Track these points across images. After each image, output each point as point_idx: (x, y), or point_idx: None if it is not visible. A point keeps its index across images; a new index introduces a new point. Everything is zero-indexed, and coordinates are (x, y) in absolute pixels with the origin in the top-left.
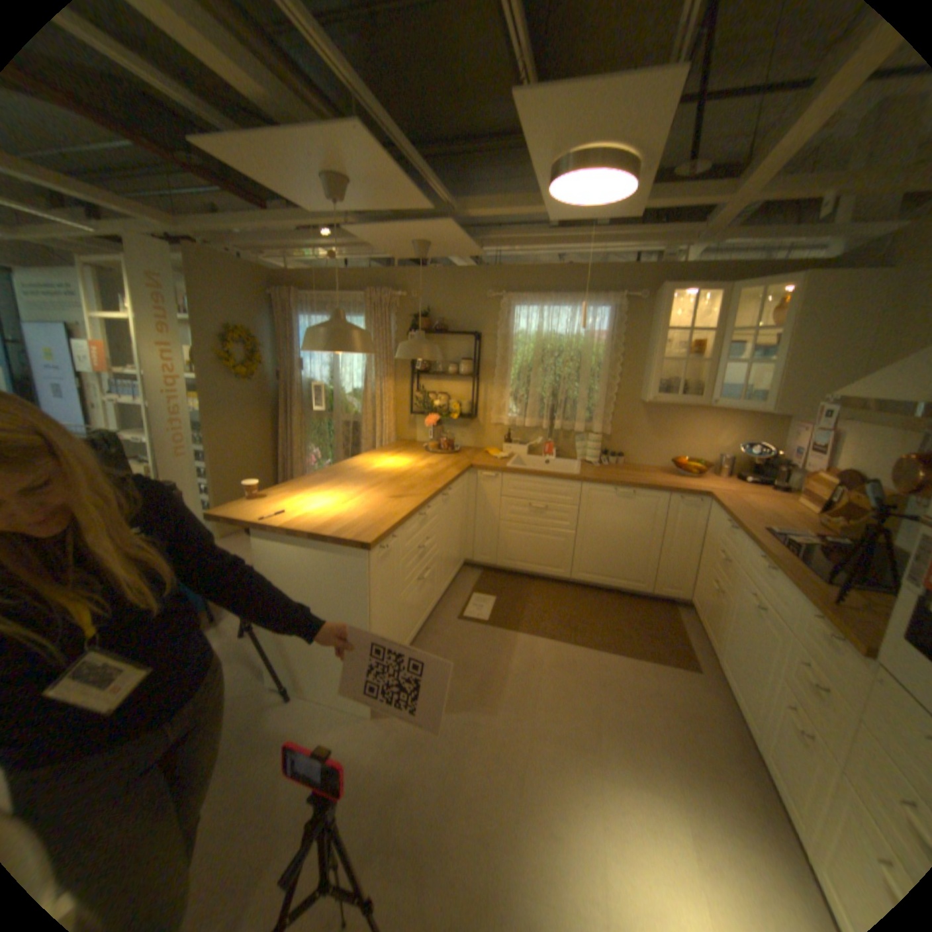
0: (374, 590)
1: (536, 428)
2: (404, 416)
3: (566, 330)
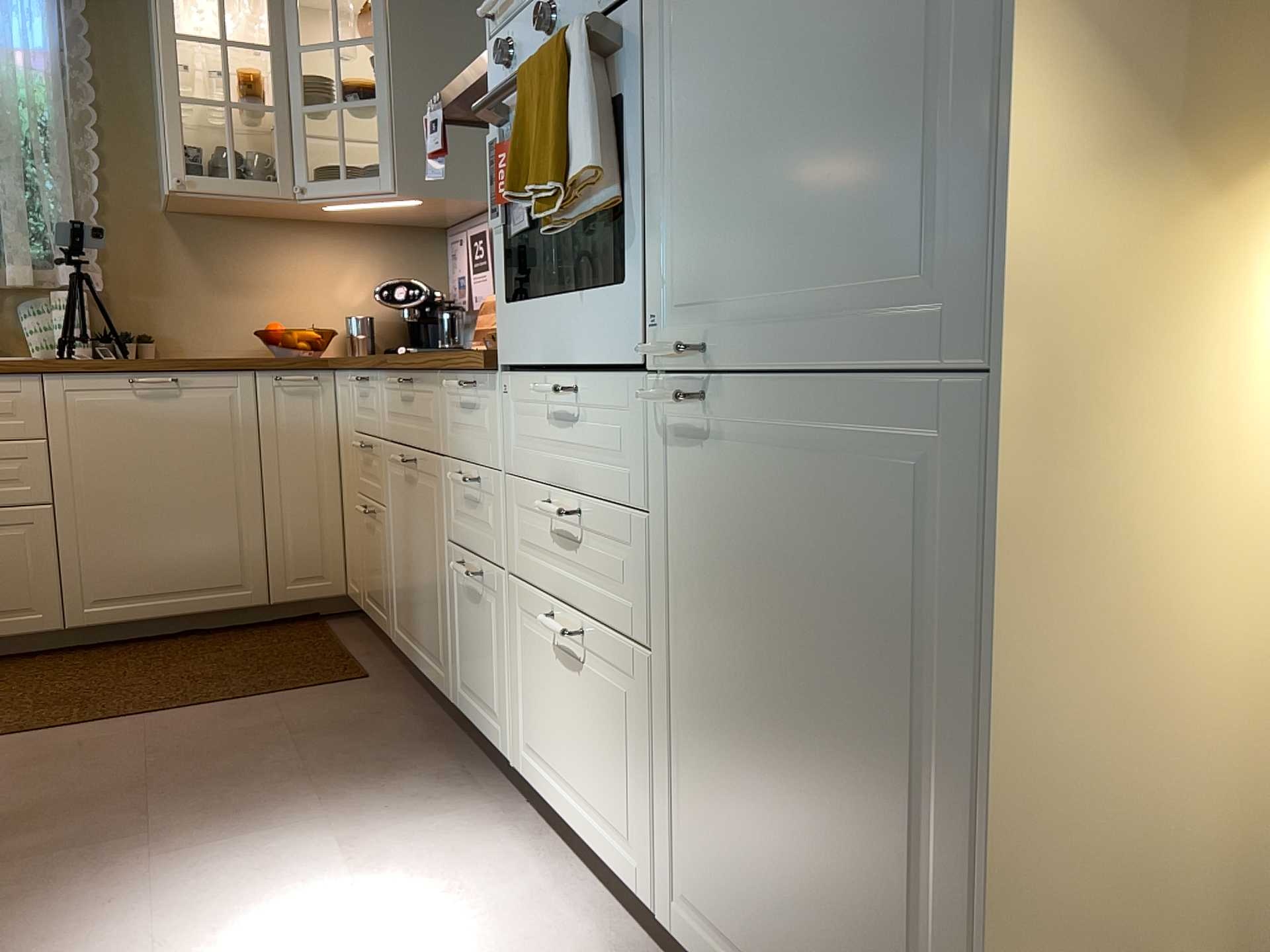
0: None
1: None
2: None
3: None
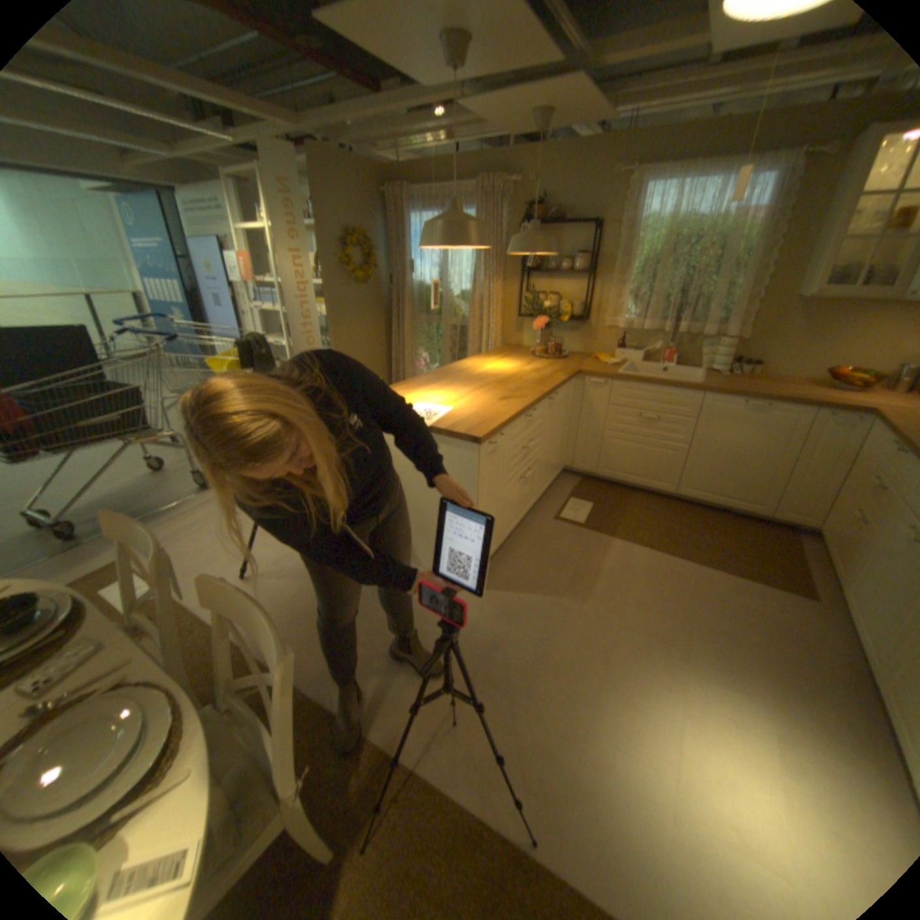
0: (482, 481)
1: (656, 331)
2: (511, 319)
3: (711, 207)
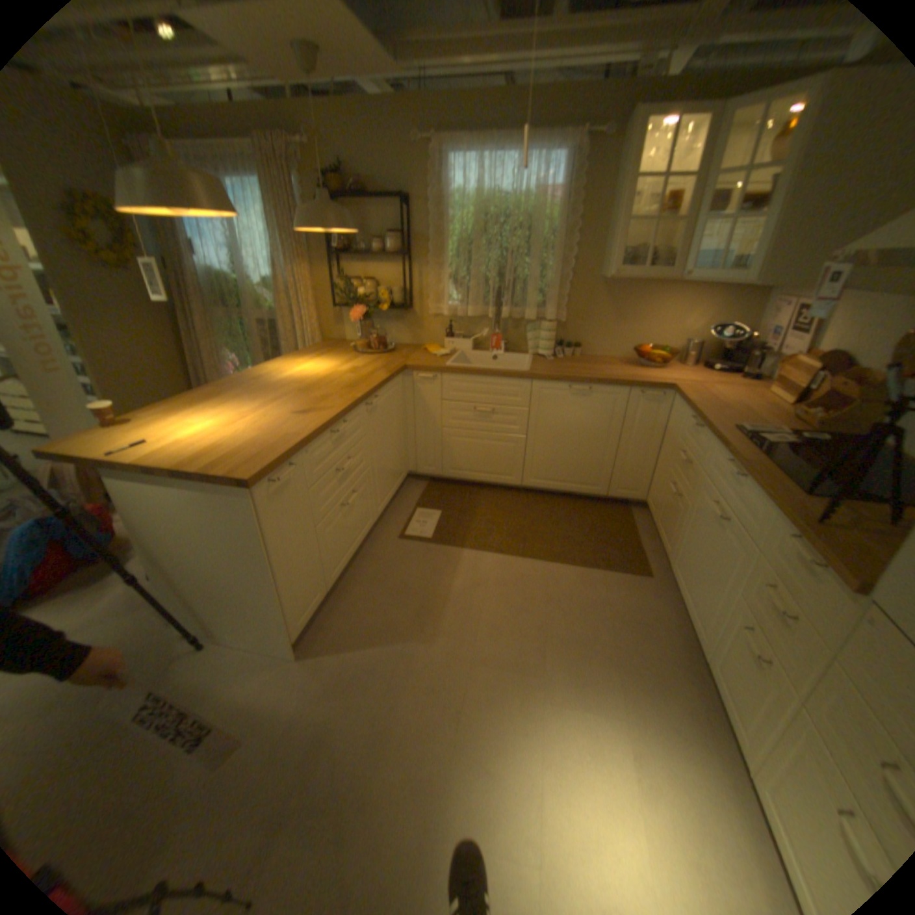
0: (271, 532)
1: (482, 318)
2: (328, 310)
3: (513, 185)
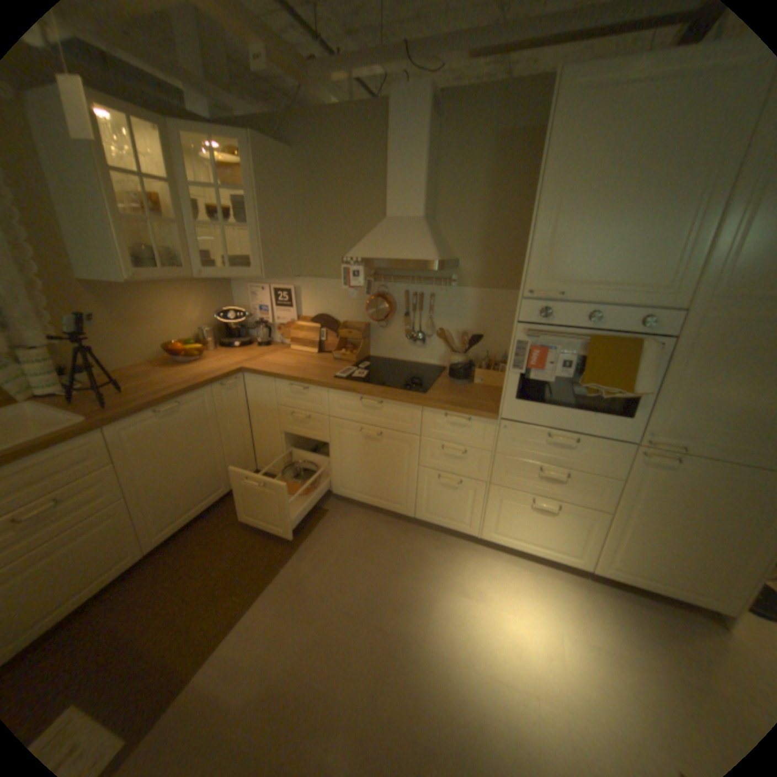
0: None
1: None
2: None
3: None
